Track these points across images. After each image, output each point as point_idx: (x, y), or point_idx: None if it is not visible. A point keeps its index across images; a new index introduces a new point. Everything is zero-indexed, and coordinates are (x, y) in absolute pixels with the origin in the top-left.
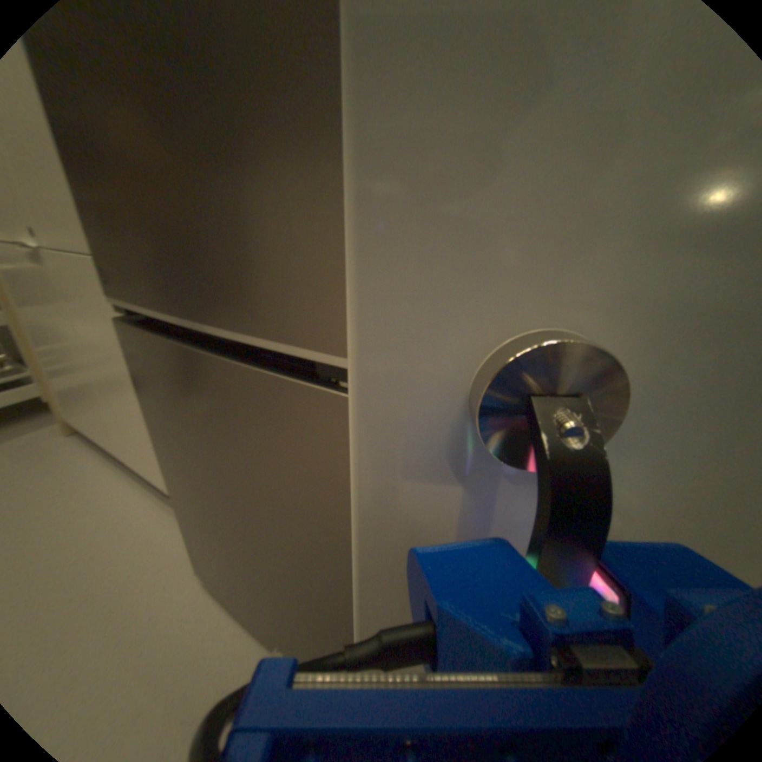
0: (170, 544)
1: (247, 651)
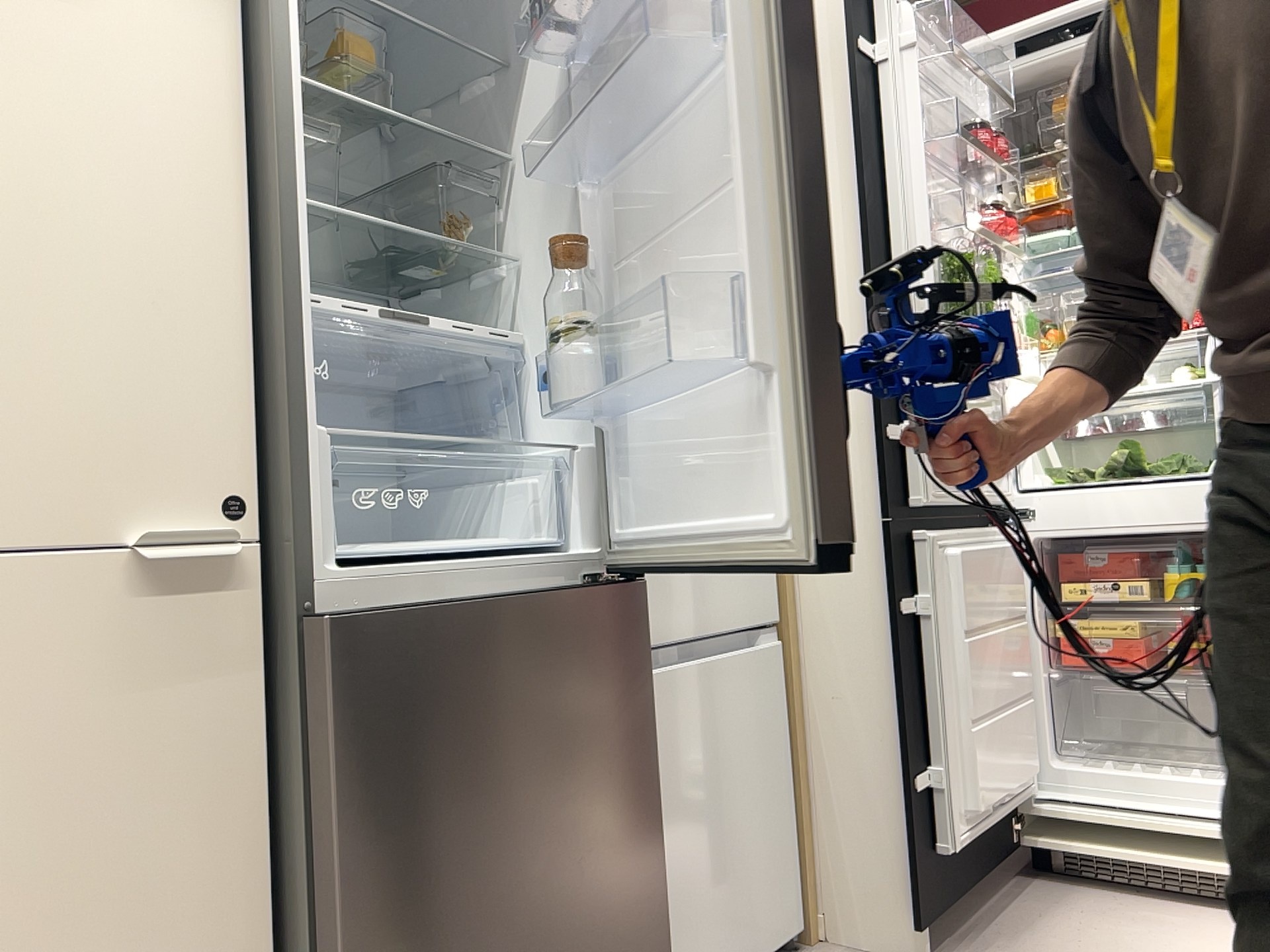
0: None
1: None
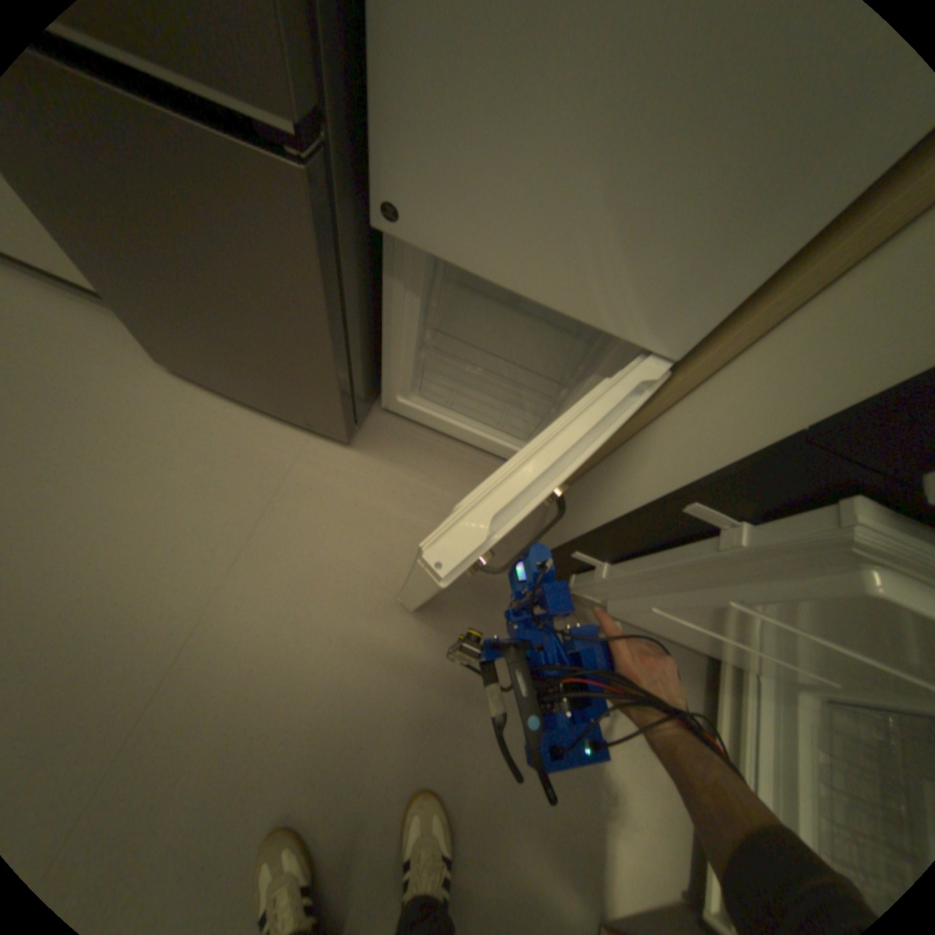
0: (100, 336)
1: (239, 416)
